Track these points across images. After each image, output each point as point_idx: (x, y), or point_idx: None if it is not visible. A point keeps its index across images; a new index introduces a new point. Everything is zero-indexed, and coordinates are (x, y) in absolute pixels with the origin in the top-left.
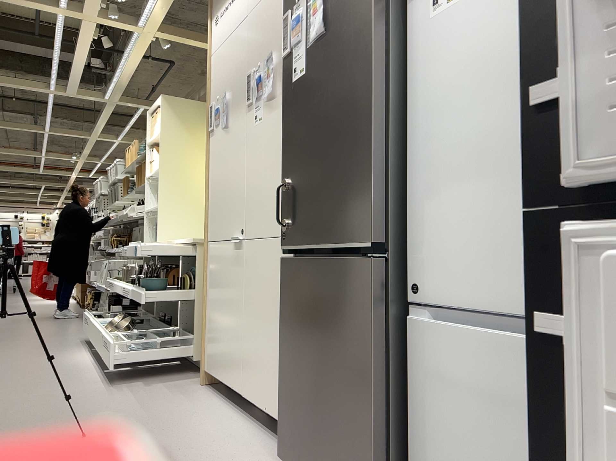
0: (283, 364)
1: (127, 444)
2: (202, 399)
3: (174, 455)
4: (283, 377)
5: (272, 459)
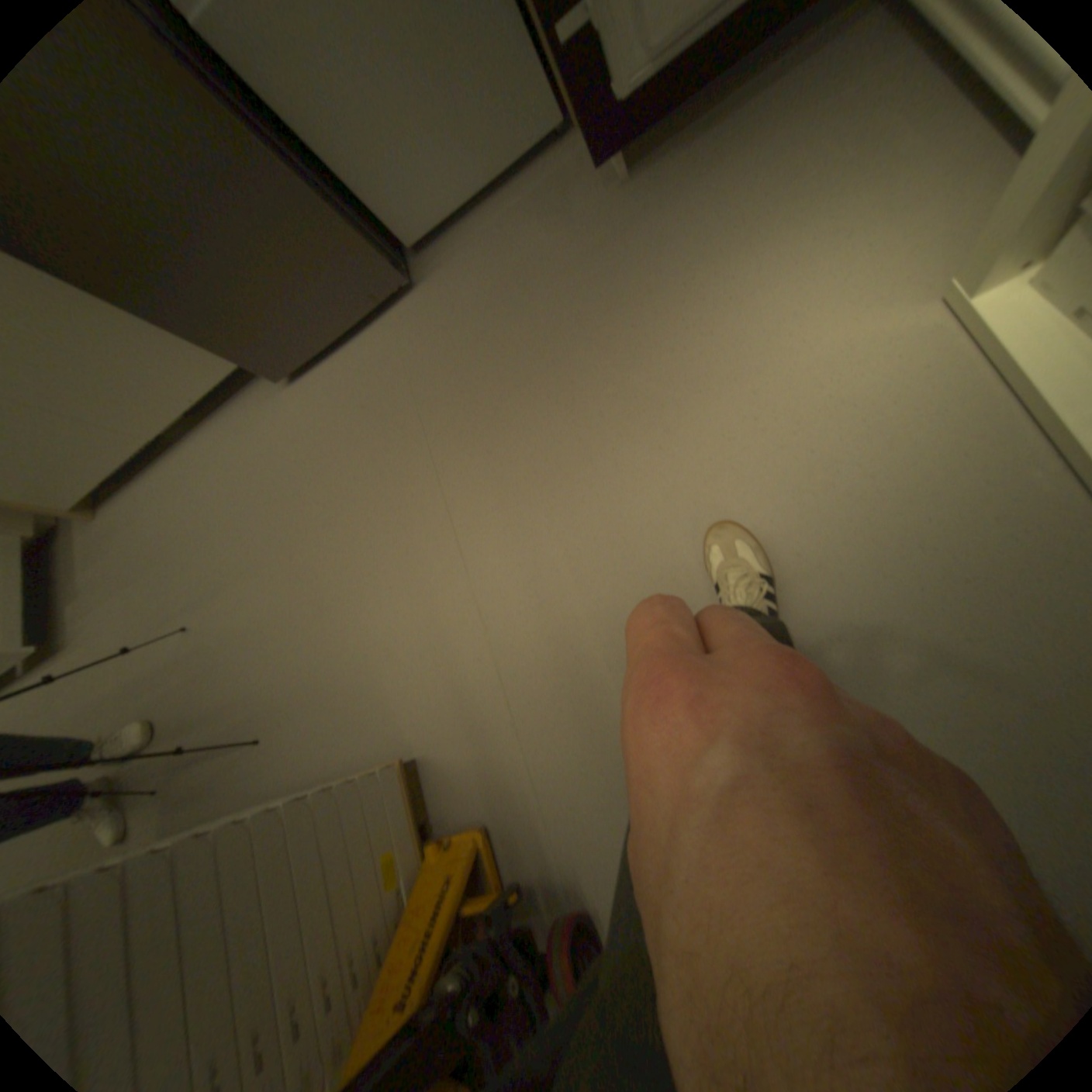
0: (156, 317)
1: (210, 571)
2: (133, 509)
3: (241, 509)
4: (177, 327)
5: (270, 398)
